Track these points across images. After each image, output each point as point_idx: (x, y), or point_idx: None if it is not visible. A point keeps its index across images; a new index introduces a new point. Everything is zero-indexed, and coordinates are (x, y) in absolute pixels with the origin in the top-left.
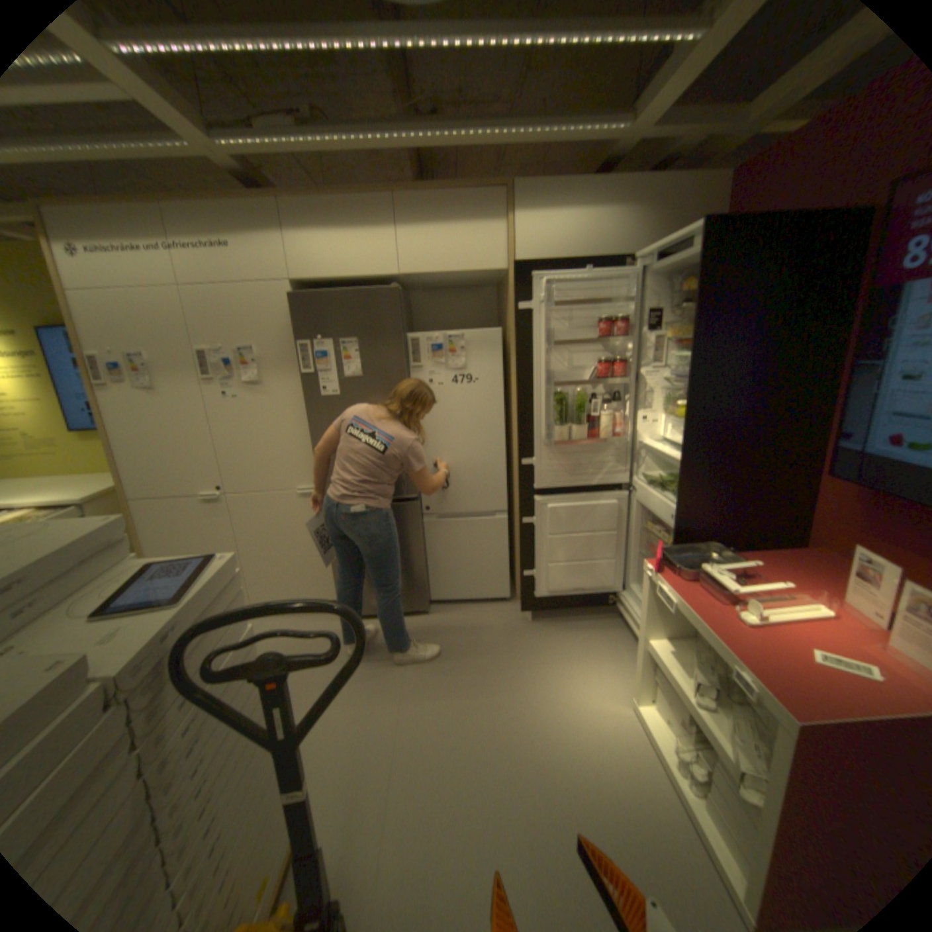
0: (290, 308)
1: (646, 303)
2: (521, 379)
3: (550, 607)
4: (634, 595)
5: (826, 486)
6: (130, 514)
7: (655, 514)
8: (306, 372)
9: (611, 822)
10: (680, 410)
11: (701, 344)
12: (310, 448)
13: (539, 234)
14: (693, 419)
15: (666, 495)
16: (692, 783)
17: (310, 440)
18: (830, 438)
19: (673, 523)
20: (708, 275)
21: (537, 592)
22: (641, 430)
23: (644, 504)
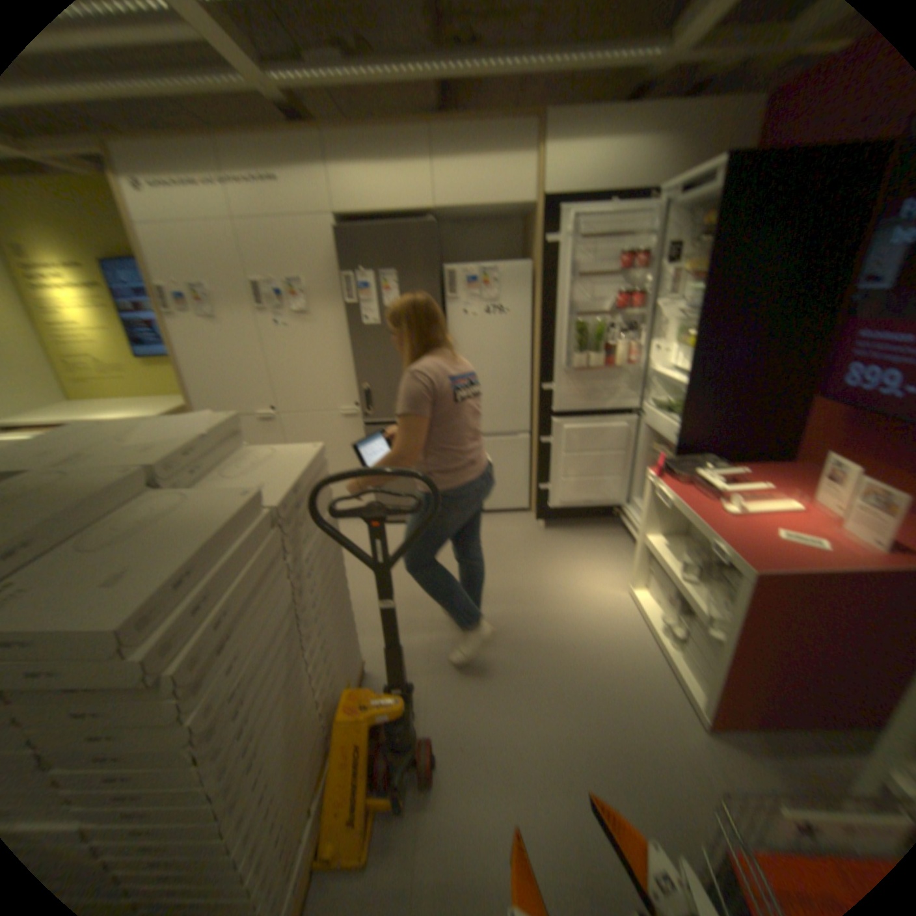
0: (336, 243)
1: (669, 237)
2: (546, 312)
3: (563, 518)
4: (638, 508)
5: (818, 408)
6: None
7: (662, 435)
8: (352, 305)
9: (607, 666)
10: (692, 340)
11: (715, 277)
12: (355, 375)
13: (570, 167)
14: (702, 347)
15: (673, 417)
16: (674, 643)
17: (355, 367)
18: (826, 365)
19: (677, 441)
20: (728, 210)
21: (552, 504)
22: (655, 360)
23: (652, 428)
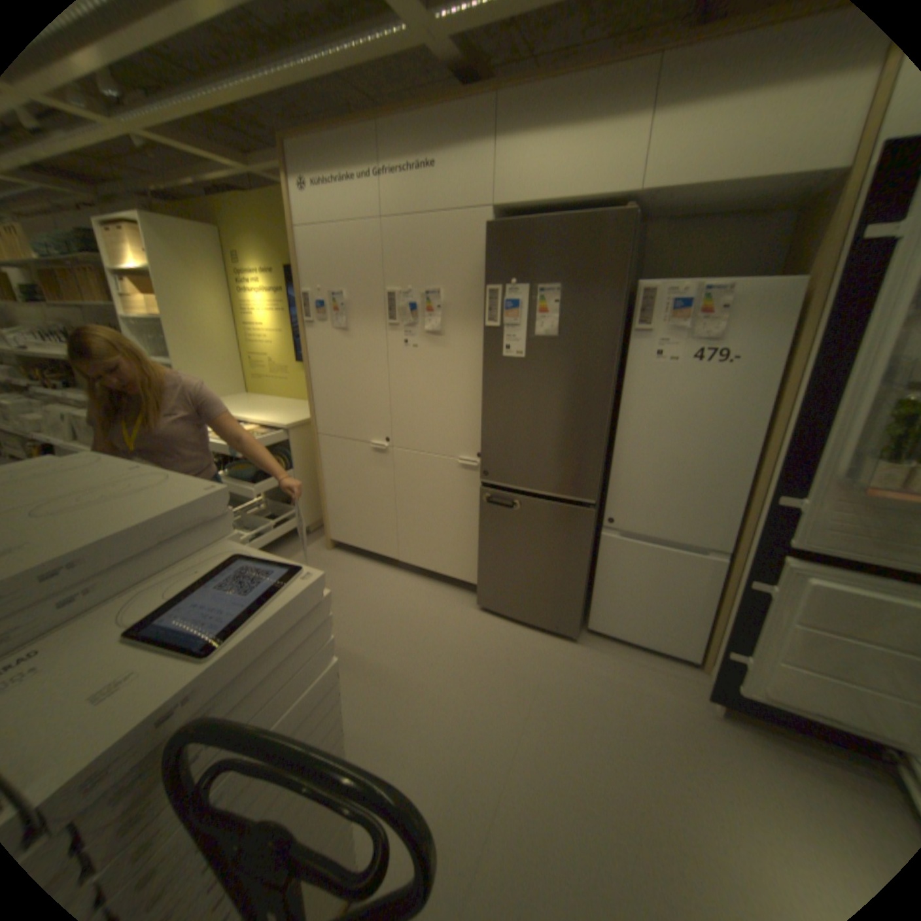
0: (487, 242)
1: None
2: (819, 365)
3: (764, 716)
4: None
5: None
6: (318, 447)
7: None
8: (490, 325)
9: None
10: None
11: None
12: (480, 415)
13: None
14: None
15: None
16: None
17: (482, 406)
18: None
19: None
20: None
21: (748, 689)
22: None
23: None
